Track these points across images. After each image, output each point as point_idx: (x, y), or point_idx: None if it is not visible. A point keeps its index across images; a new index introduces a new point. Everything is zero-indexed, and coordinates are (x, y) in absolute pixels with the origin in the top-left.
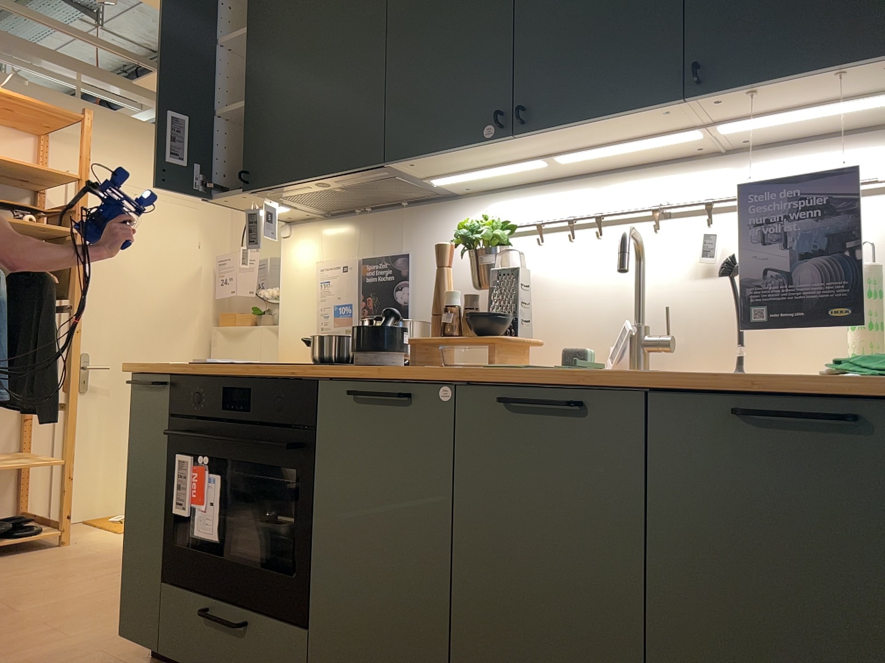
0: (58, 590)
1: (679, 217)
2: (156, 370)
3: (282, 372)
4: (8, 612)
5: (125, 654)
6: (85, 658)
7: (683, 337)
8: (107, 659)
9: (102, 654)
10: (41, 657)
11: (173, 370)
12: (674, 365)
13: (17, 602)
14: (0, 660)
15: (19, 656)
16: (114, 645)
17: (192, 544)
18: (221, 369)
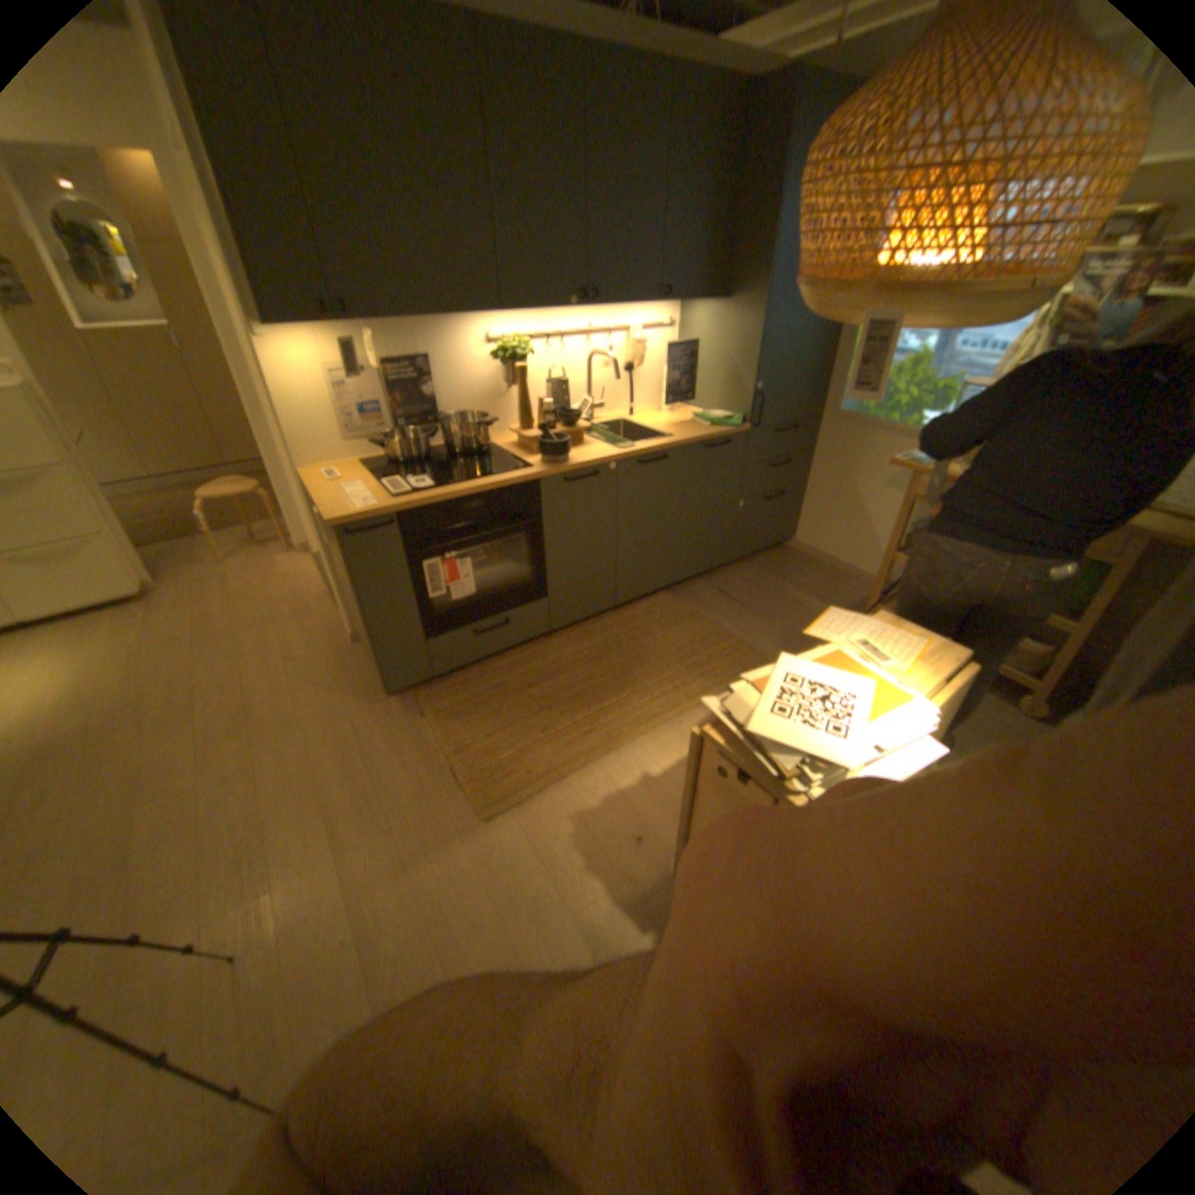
0: (158, 766)
1: (592, 332)
2: (383, 515)
3: (512, 482)
4: (190, 794)
5: (373, 710)
6: (361, 729)
7: (601, 399)
8: (373, 718)
9: (361, 721)
10: (335, 754)
11: (397, 509)
12: (597, 413)
13: (163, 792)
14: (320, 777)
15: (321, 767)
16: (348, 717)
17: (437, 611)
18: (451, 494)
